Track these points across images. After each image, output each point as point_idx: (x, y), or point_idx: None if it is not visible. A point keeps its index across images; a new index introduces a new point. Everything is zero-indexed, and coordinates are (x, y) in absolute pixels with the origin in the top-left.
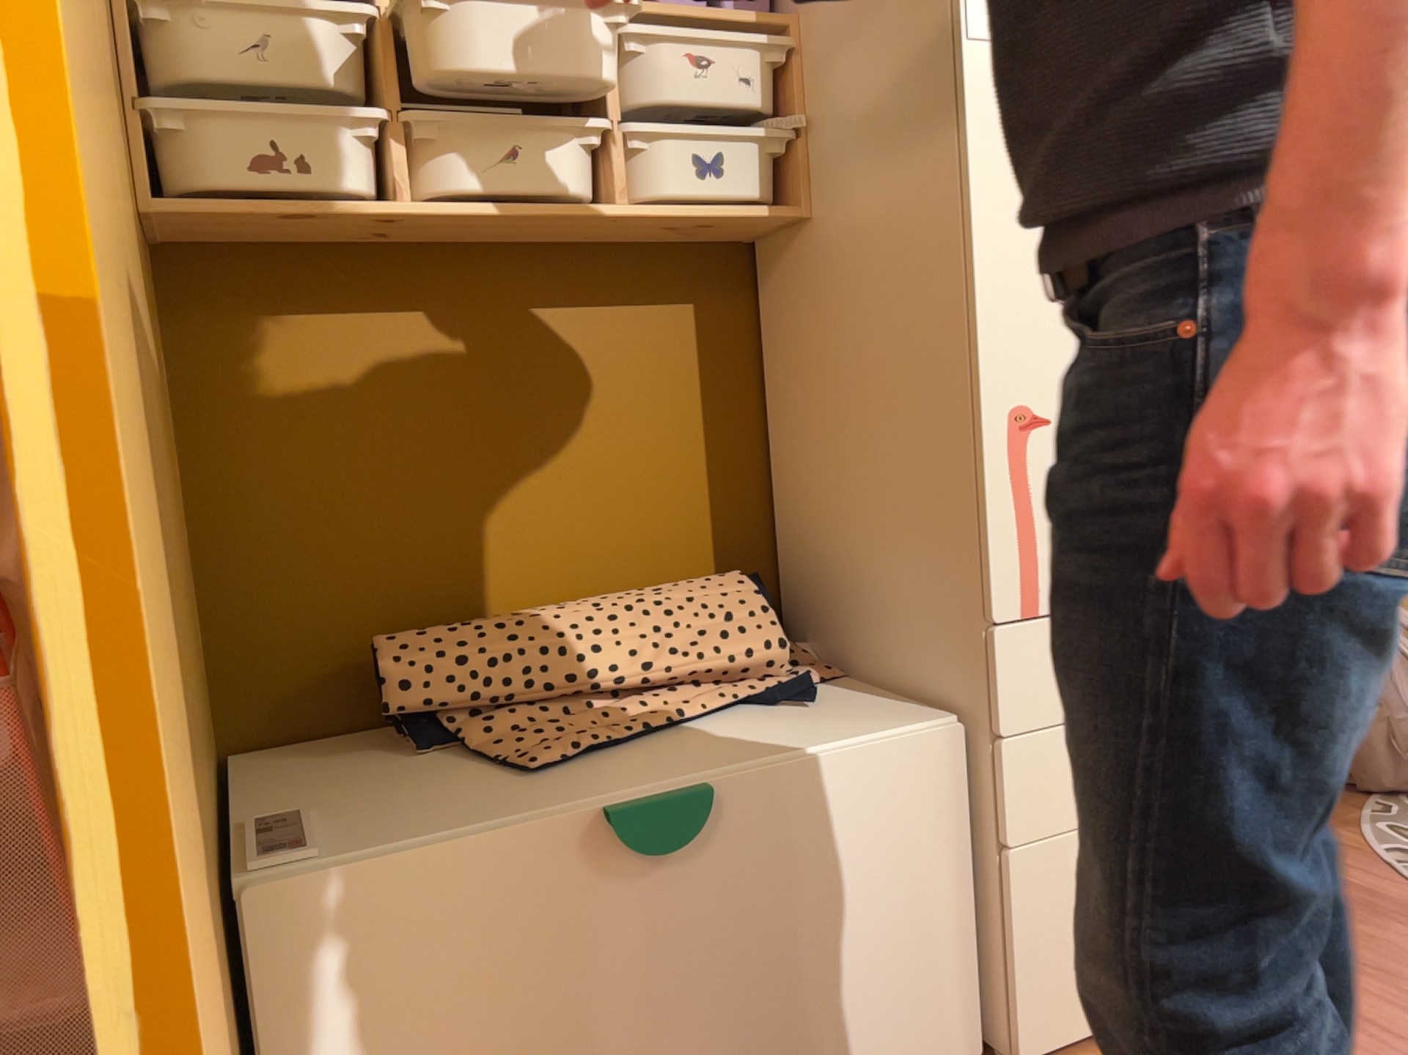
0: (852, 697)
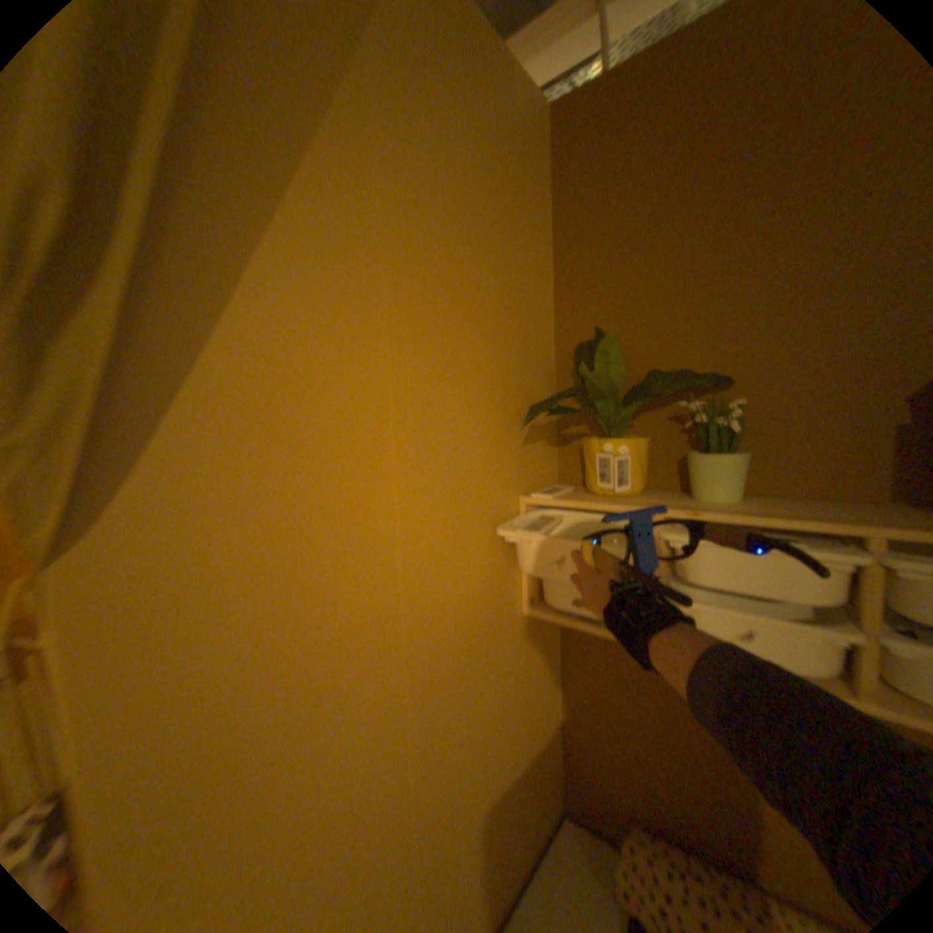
0: None
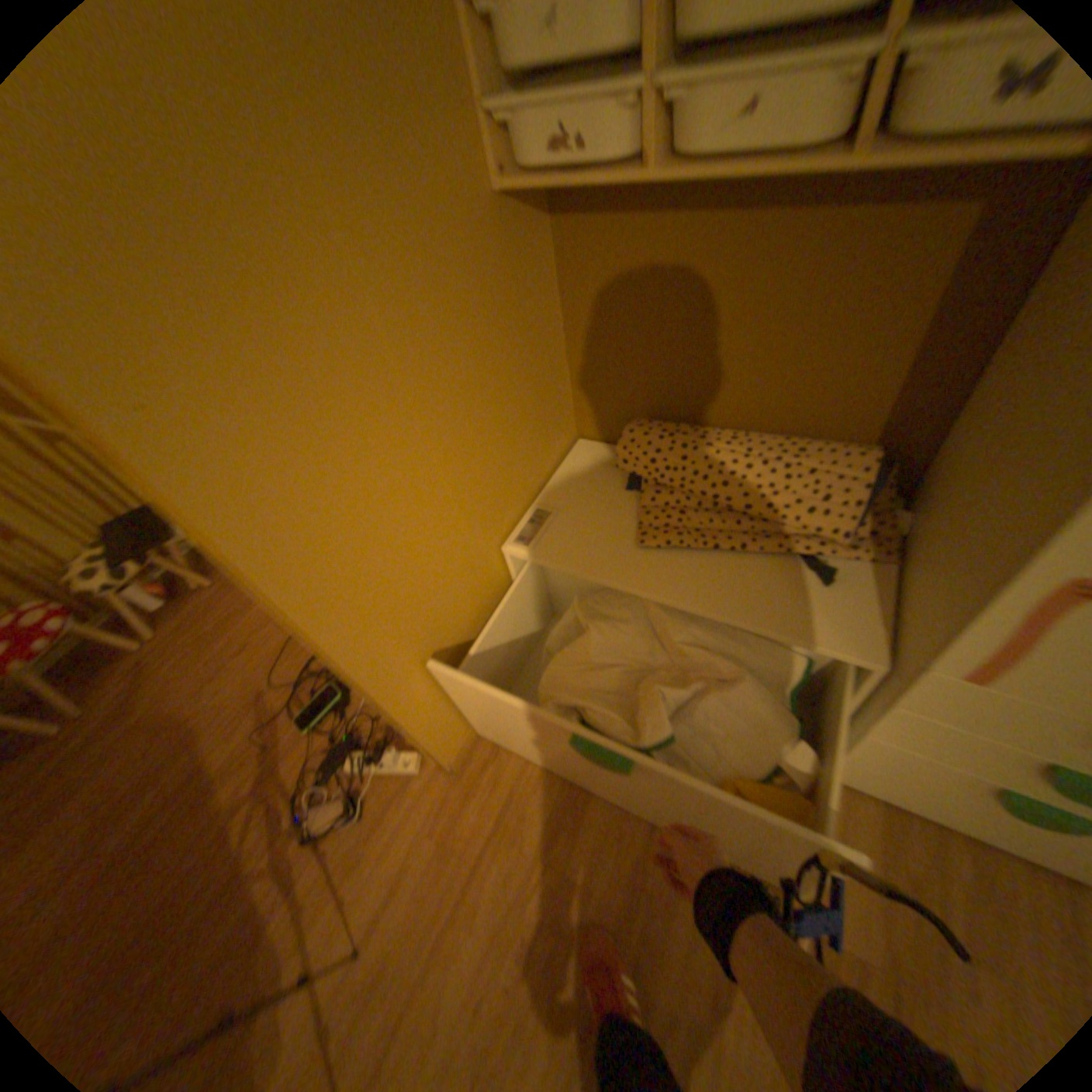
0: (860, 591)
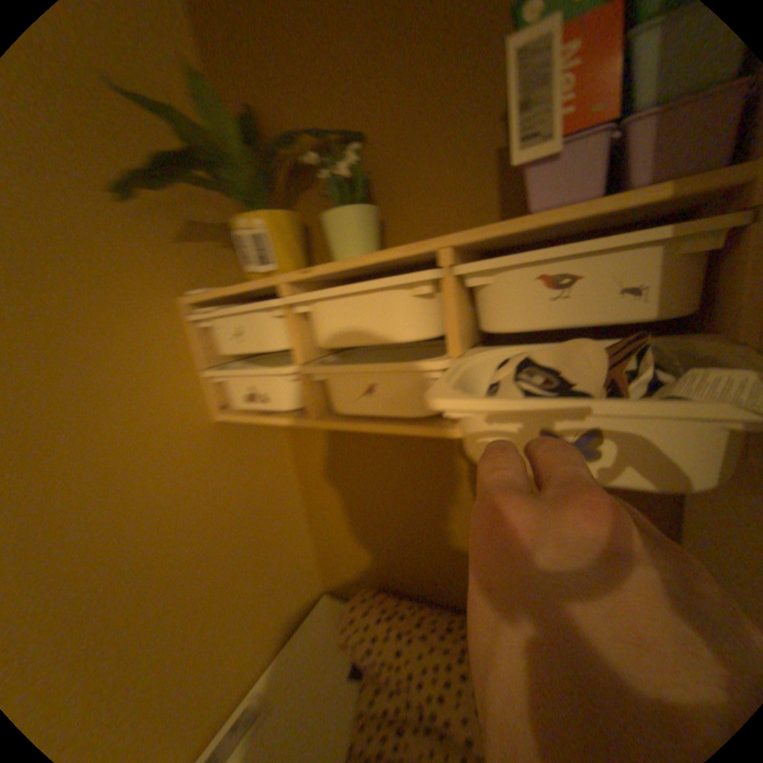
0: None
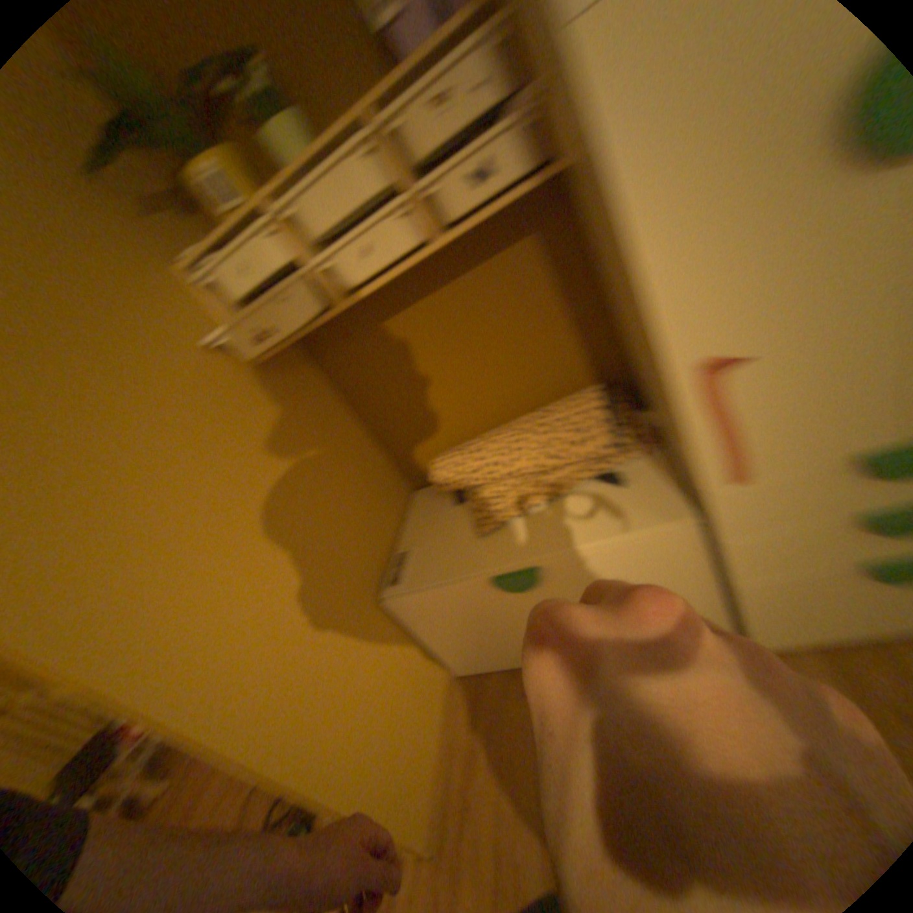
0: (649, 478)
